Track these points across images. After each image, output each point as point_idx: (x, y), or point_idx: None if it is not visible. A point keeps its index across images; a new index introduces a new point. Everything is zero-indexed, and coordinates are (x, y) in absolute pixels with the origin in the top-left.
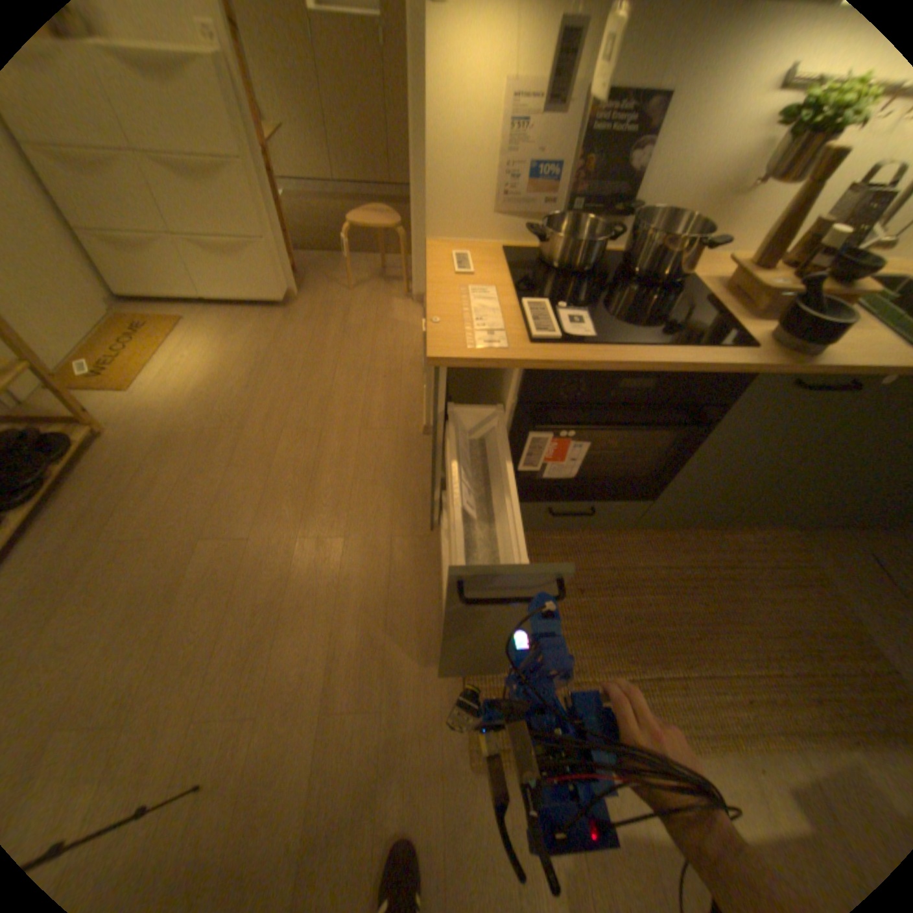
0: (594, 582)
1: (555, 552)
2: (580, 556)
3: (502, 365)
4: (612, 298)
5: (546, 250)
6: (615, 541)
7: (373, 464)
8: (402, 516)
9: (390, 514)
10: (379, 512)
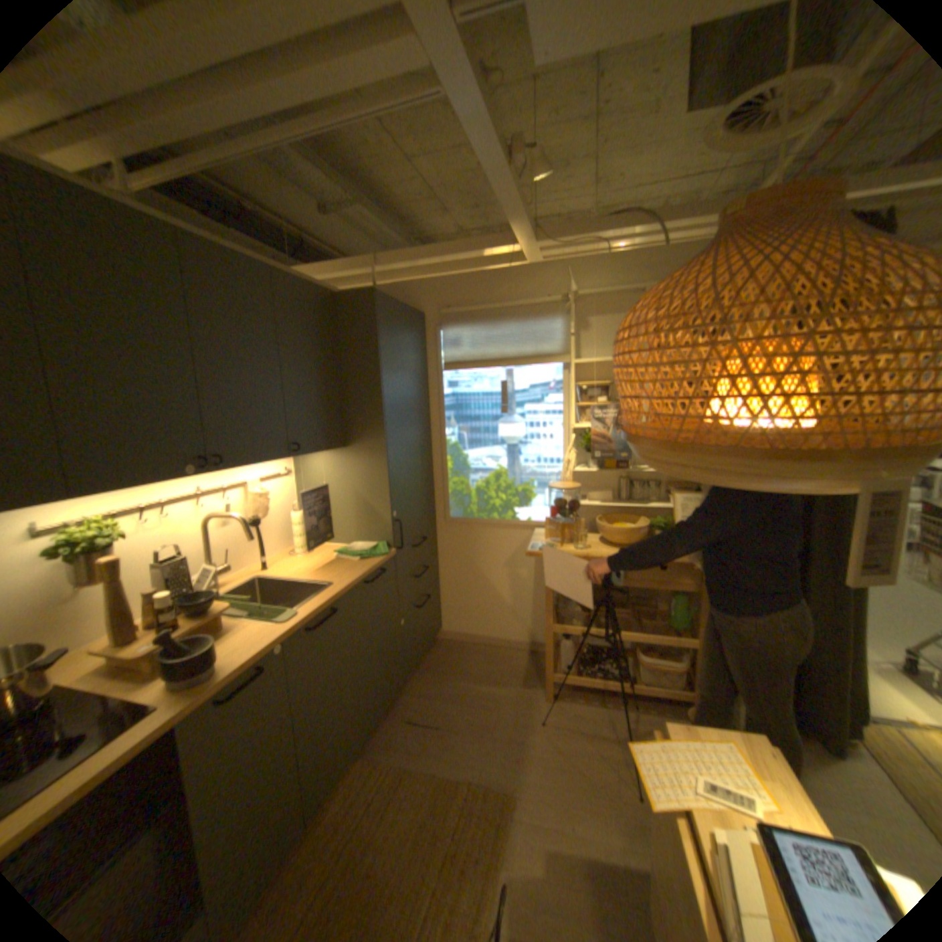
0: None
1: None
2: None
3: None
4: None
5: None
6: None
7: None
8: None
9: None
10: None
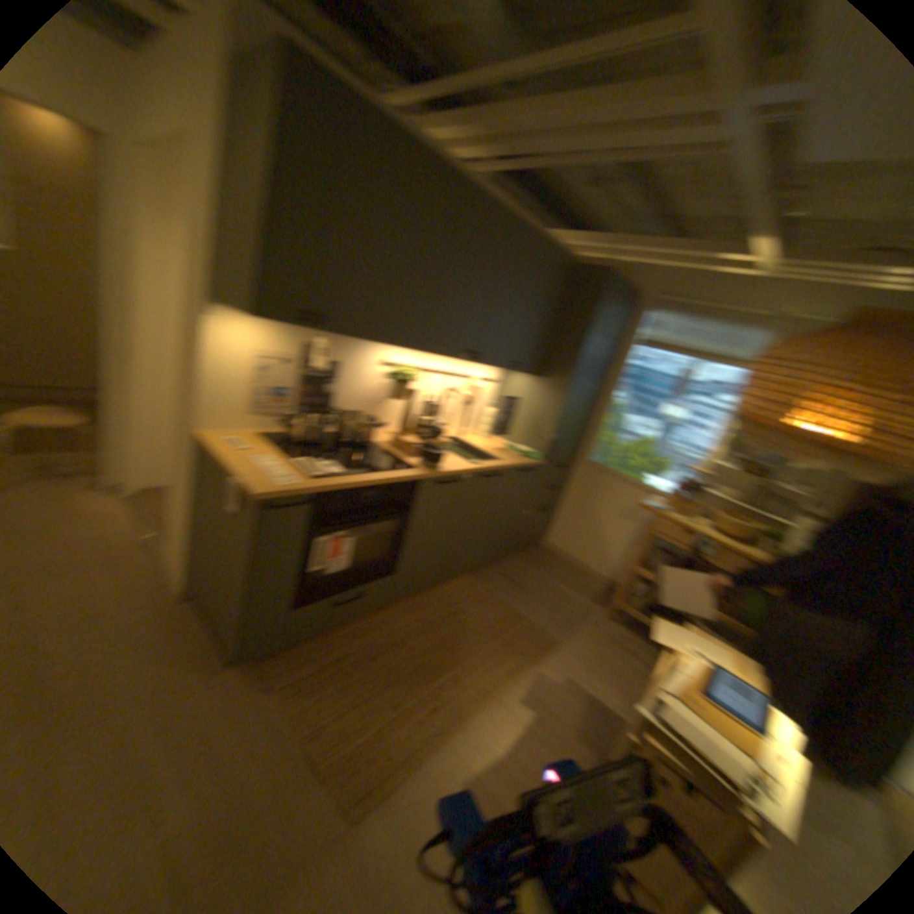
0: (380, 650)
1: (346, 644)
2: (364, 639)
3: (305, 492)
4: (341, 456)
5: (295, 433)
6: (382, 619)
7: (135, 644)
8: (194, 675)
9: (179, 679)
10: (164, 683)
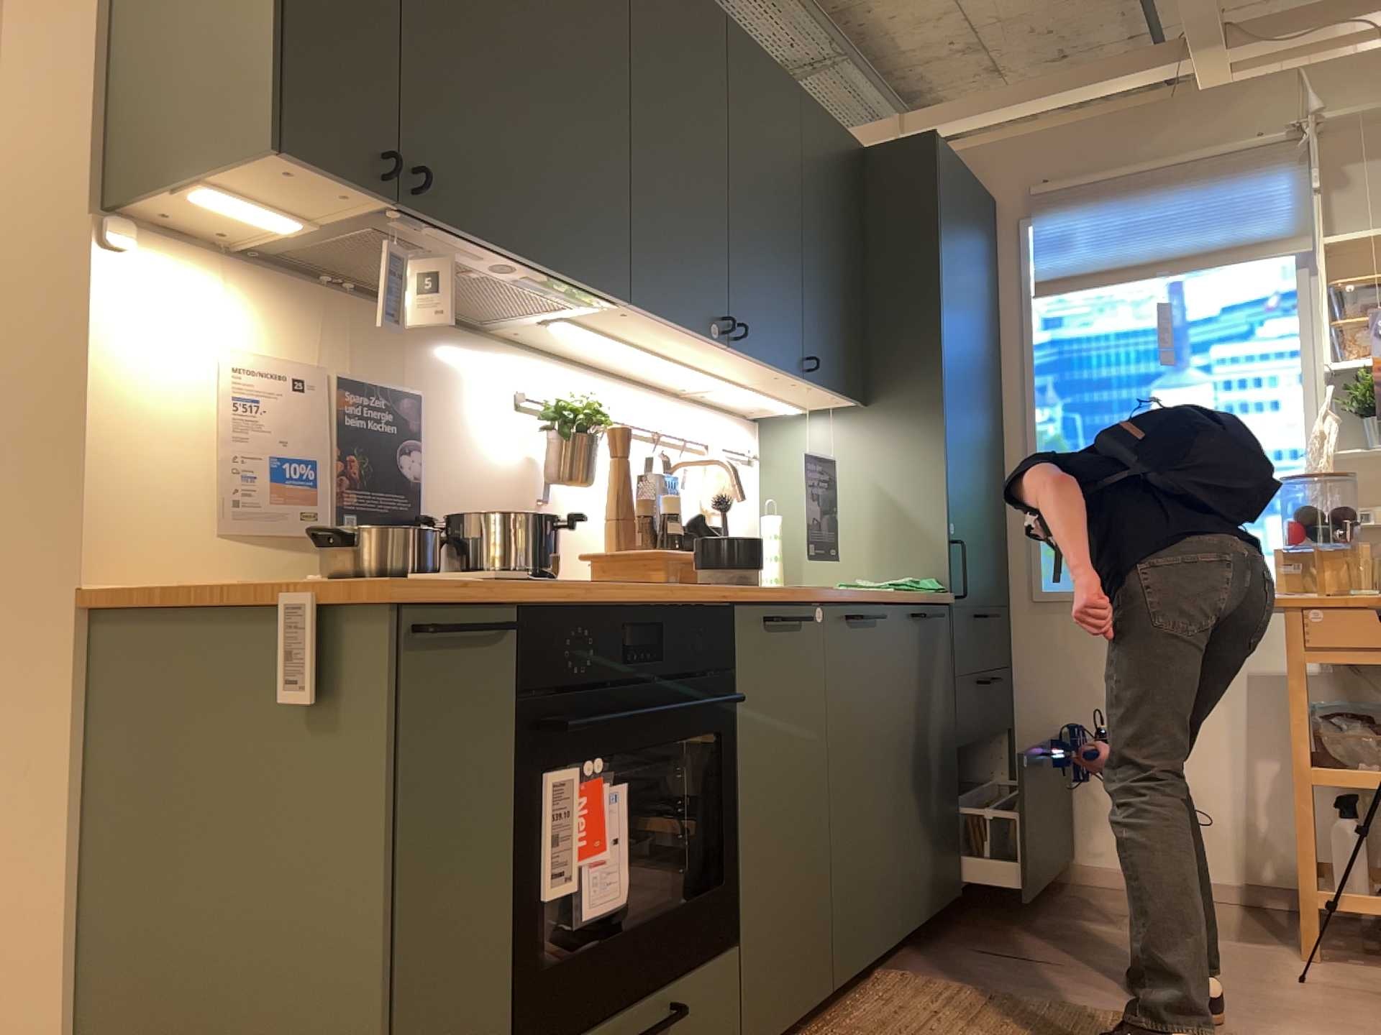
0: None
1: None
2: None
3: (491, 595)
4: None
5: (348, 567)
6: None
7: None
8: None
9: None
10: None
